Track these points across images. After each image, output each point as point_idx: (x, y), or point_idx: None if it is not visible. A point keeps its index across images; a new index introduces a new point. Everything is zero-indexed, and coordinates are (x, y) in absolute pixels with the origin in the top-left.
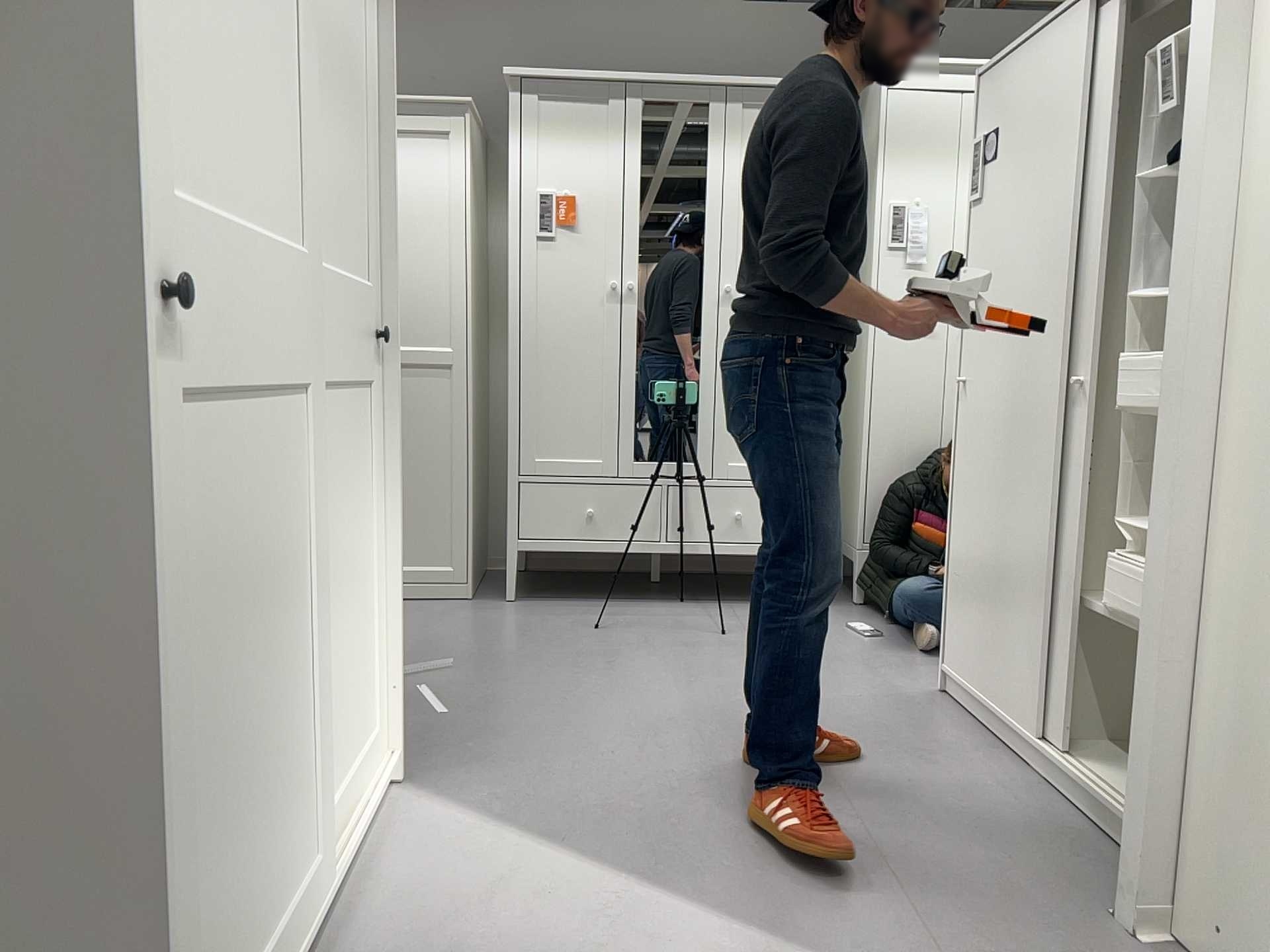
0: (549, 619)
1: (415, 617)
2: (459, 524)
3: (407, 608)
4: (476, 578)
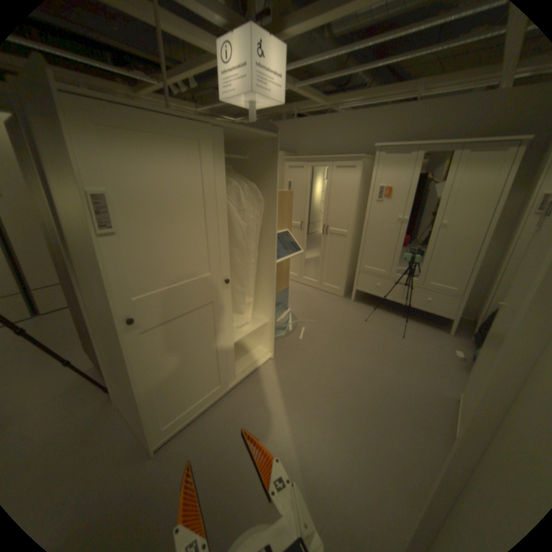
0: (356, 312)
1: (323, 300)
2: (342, 278)
3: (325, 296)
4: (347, 291)
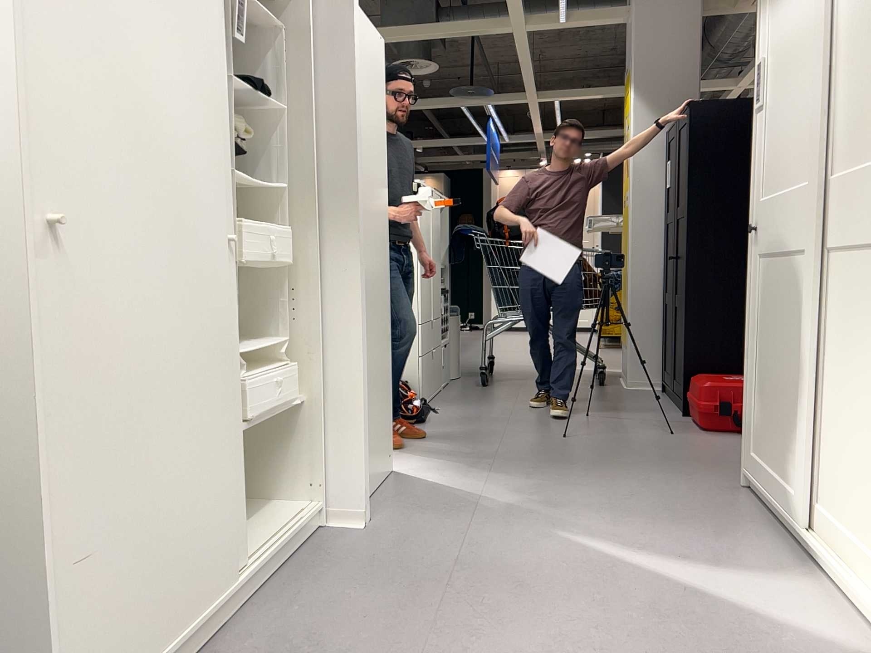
0: None
1: None
2: None
3: None
4: None
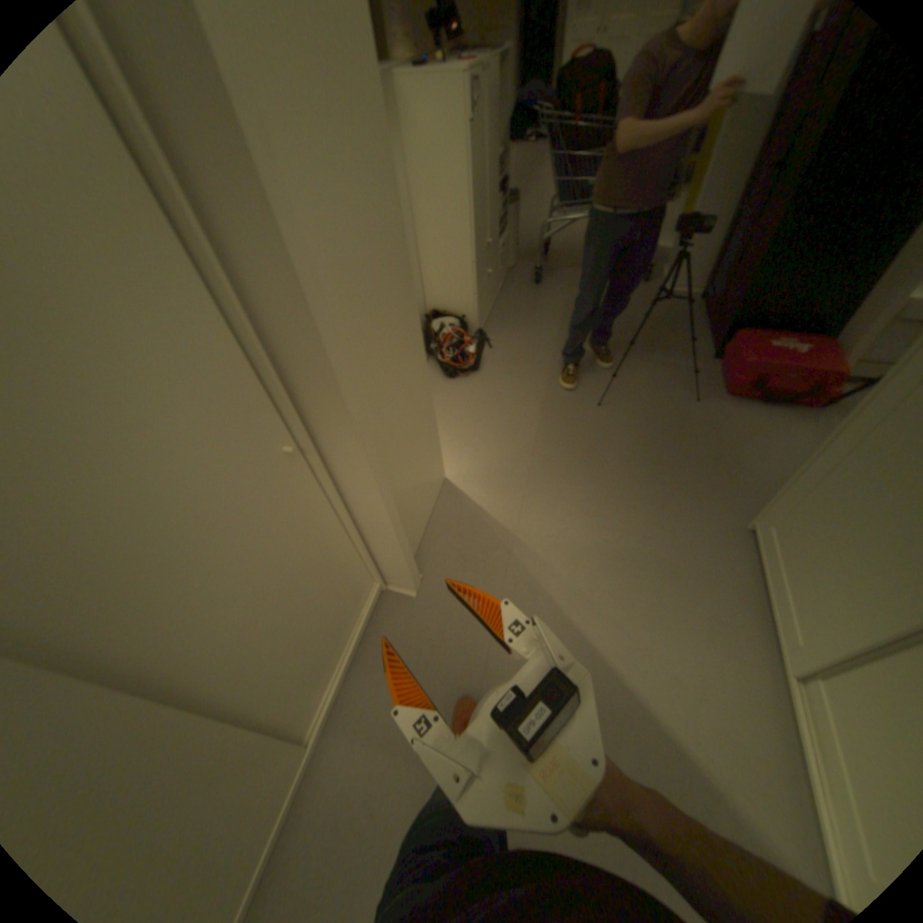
0: None
1: None
2: None
3: None
4: None
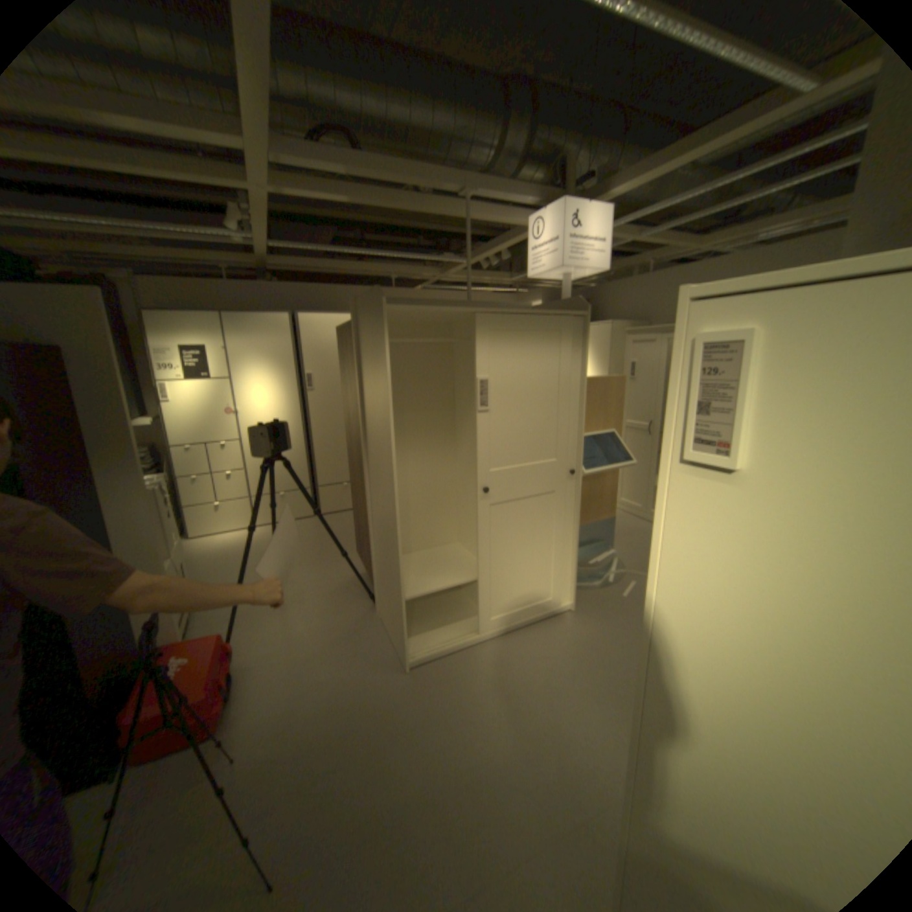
0: None
1: None
2: None
3: None
4: None
